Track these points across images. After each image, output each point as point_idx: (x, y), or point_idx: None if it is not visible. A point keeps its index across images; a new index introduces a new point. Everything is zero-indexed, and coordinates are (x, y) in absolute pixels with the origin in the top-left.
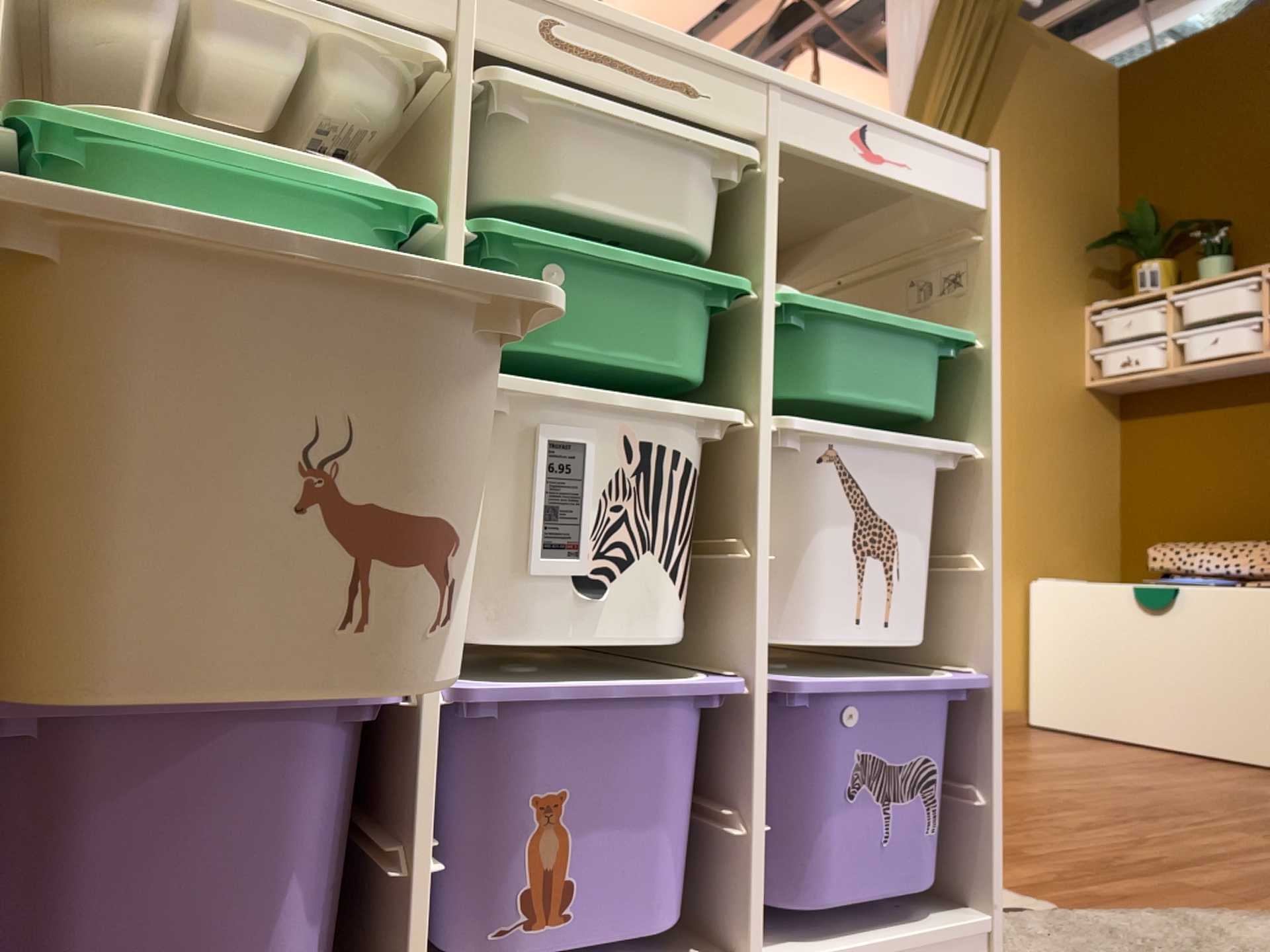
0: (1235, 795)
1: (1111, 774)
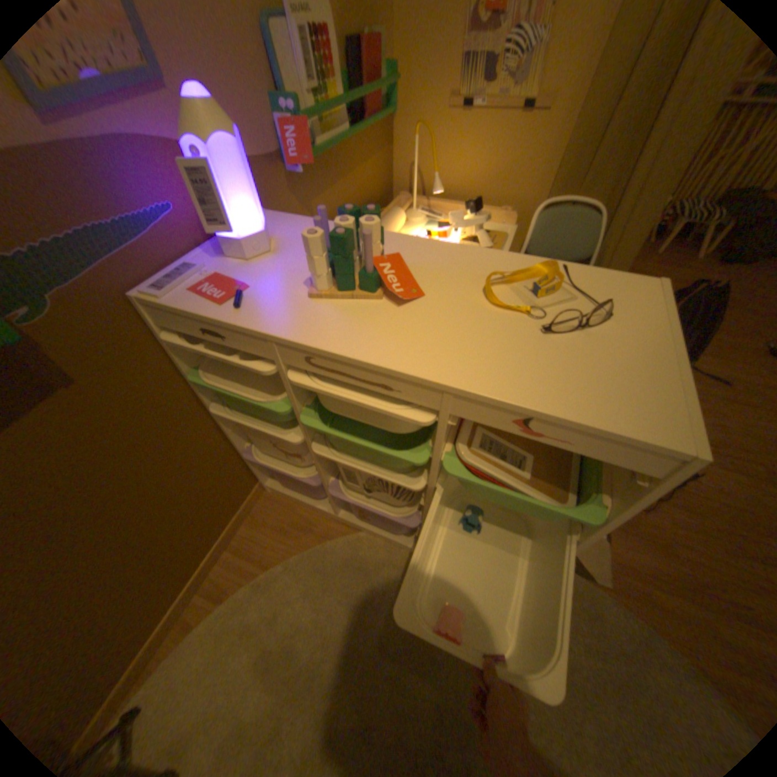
0: None
1: None
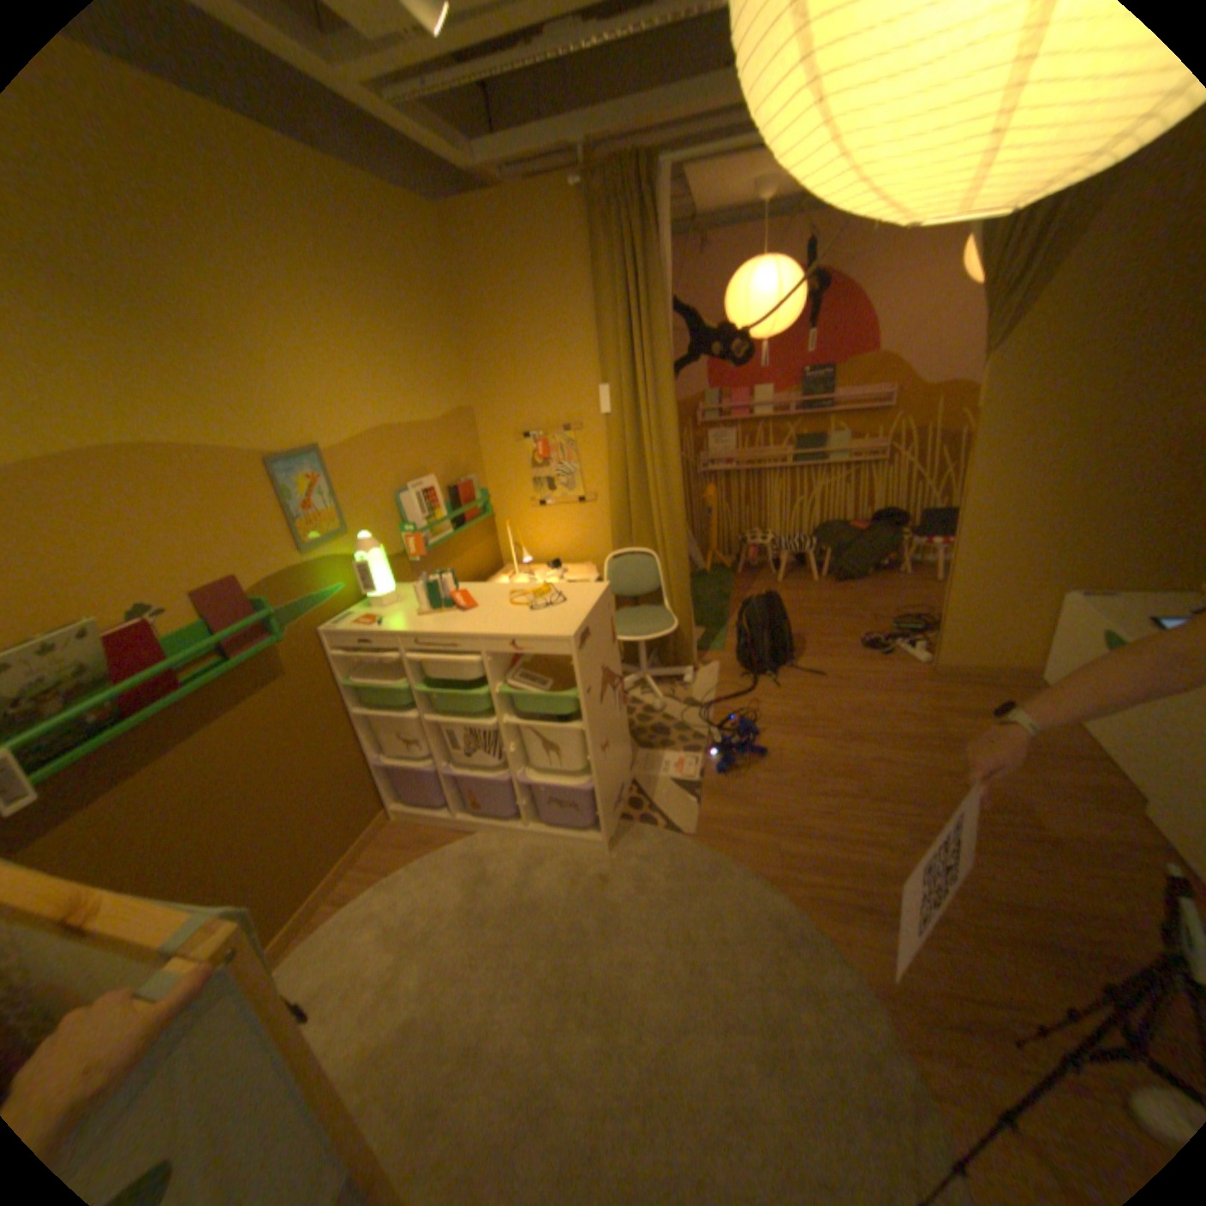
0: (1002, 810)
1: (960, 761)
